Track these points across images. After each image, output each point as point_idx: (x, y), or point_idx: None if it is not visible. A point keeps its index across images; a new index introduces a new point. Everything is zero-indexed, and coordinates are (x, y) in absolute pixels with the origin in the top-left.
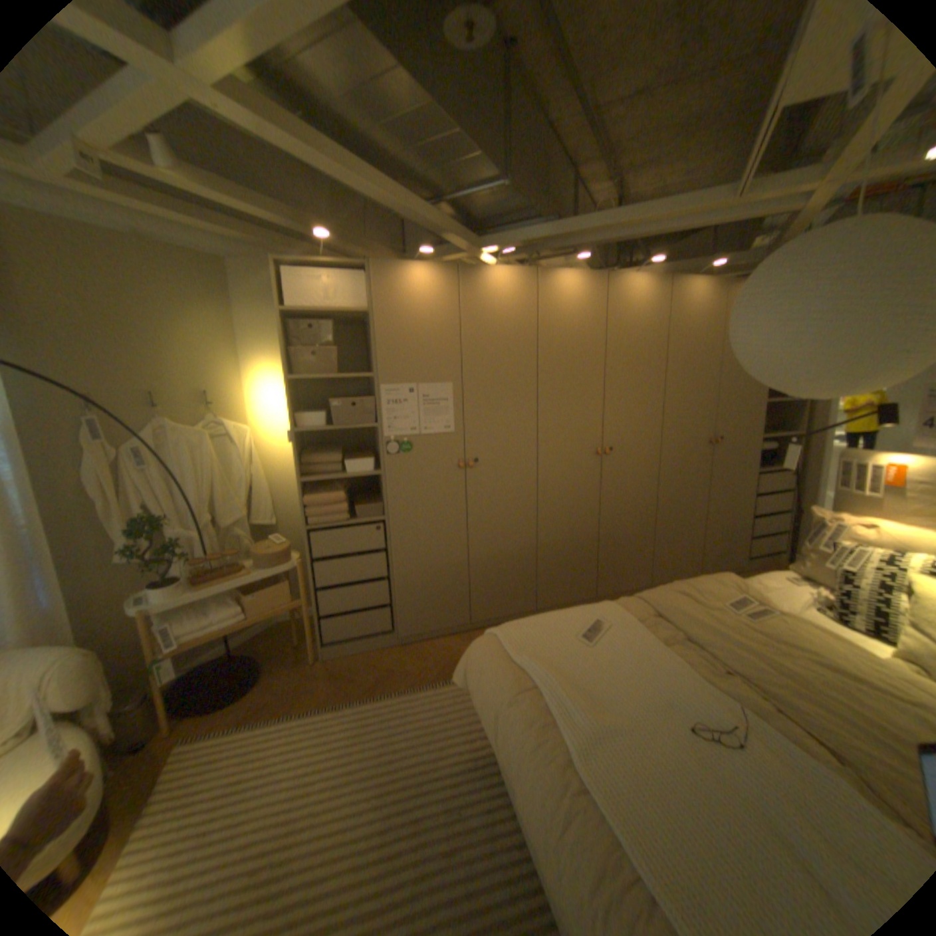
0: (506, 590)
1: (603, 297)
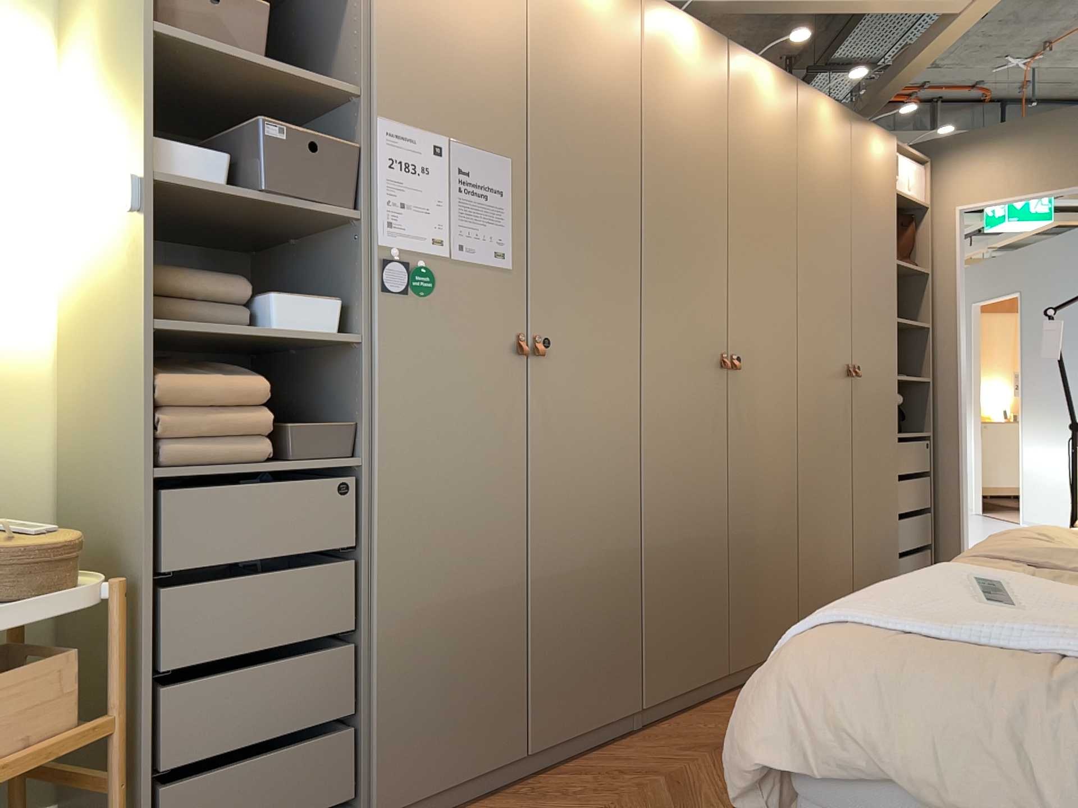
0: (594, 659)
1: (718, 81)
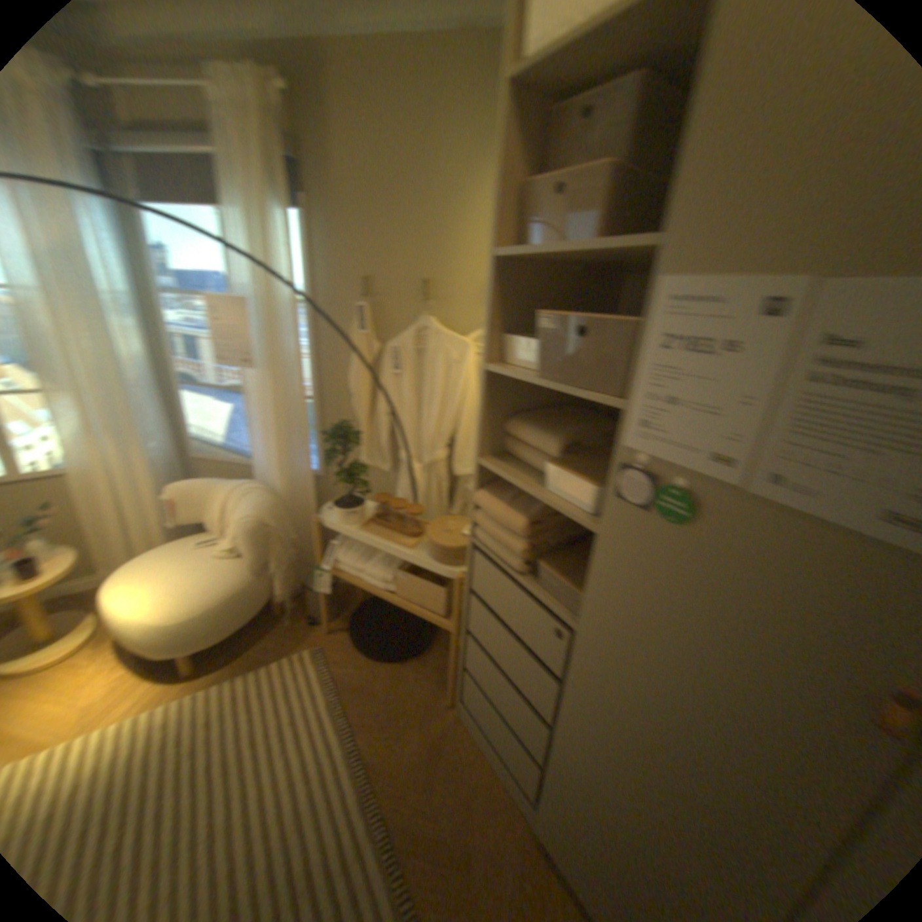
0: None
1: None
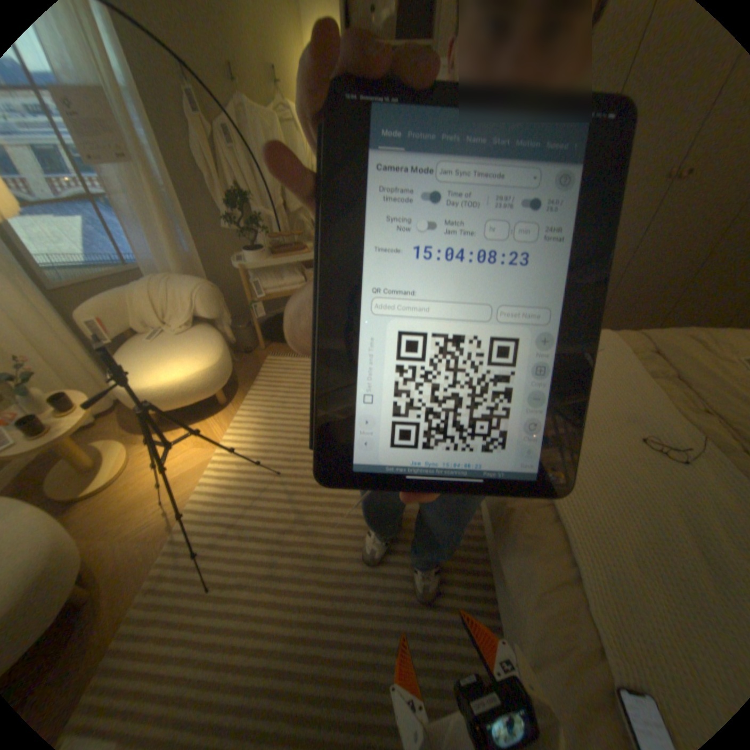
0: None
1: None
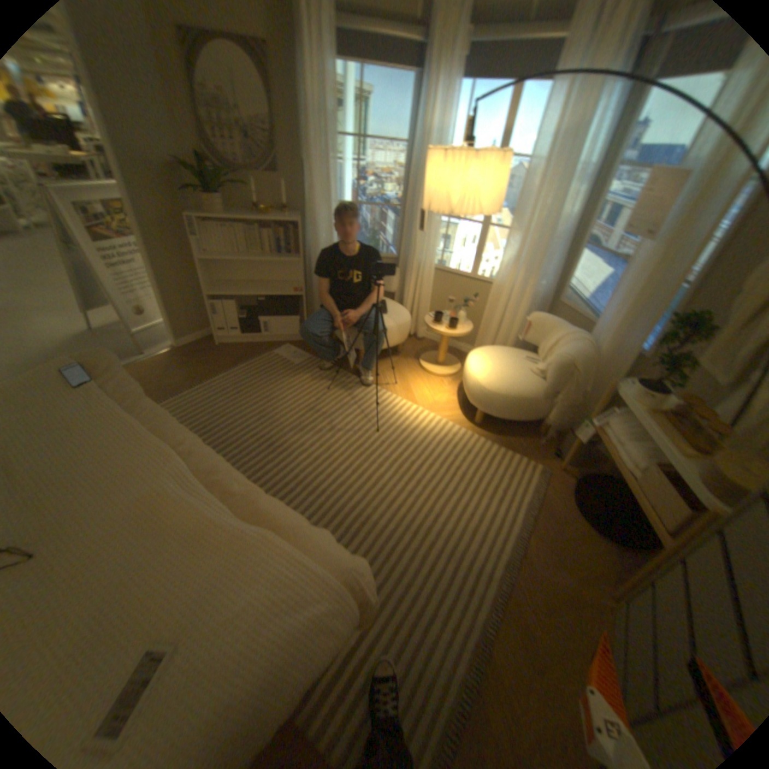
0: None
1: None
